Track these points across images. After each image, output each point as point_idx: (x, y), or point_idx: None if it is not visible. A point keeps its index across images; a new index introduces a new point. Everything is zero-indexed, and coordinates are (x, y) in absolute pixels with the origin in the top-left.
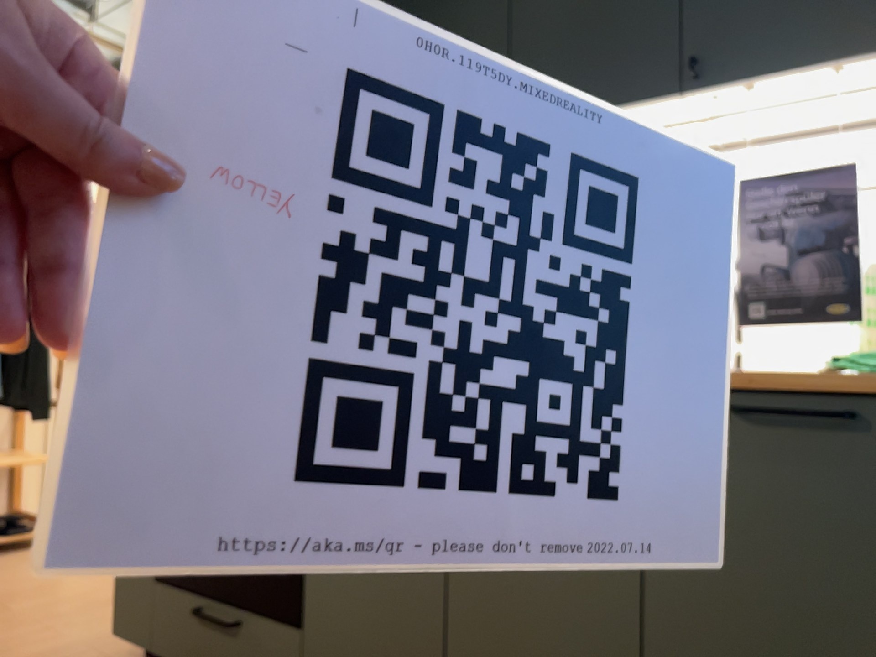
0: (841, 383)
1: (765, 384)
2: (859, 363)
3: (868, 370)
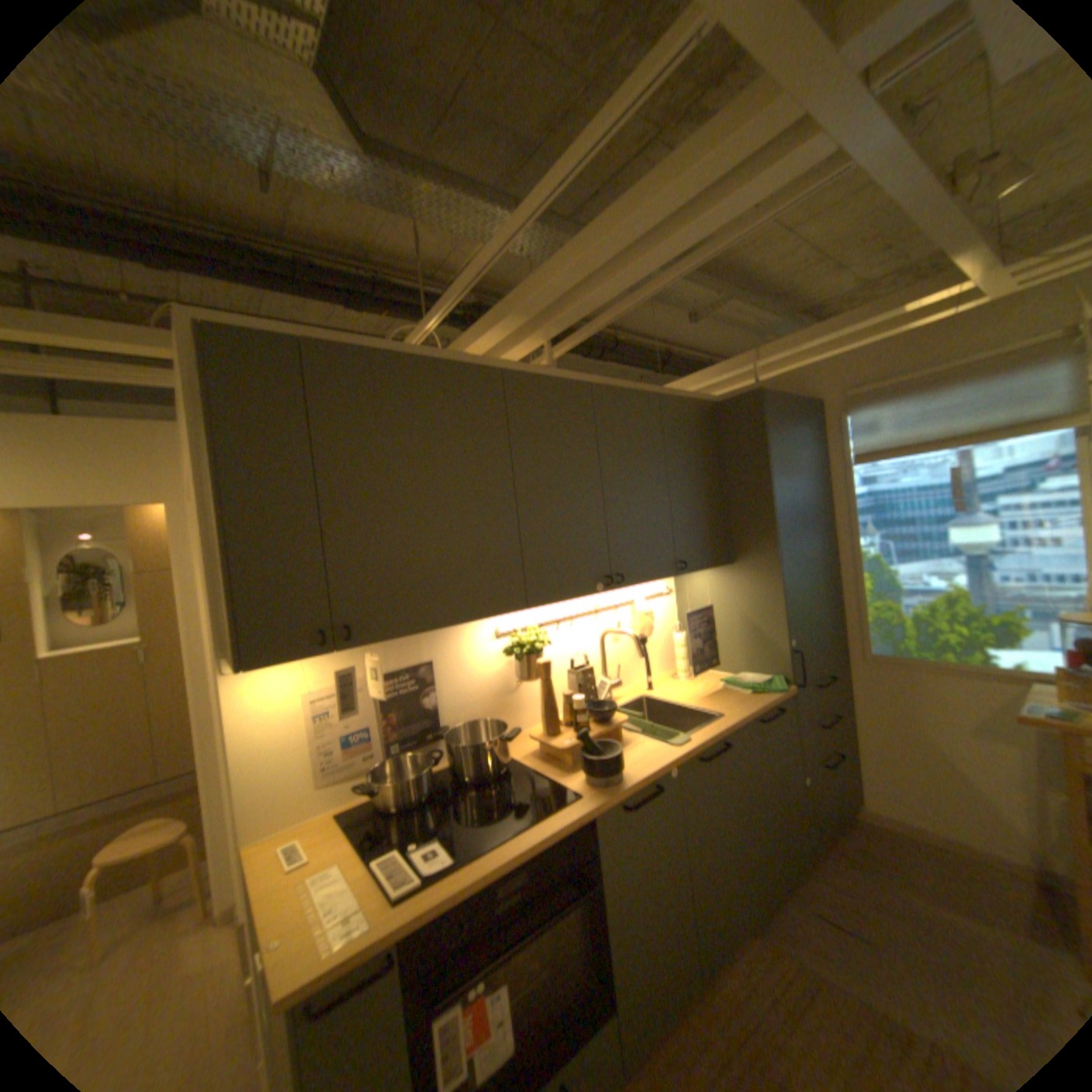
0: (779, 701)
1: (766, 709)
2: (763, 689)
3: (772, 692)
